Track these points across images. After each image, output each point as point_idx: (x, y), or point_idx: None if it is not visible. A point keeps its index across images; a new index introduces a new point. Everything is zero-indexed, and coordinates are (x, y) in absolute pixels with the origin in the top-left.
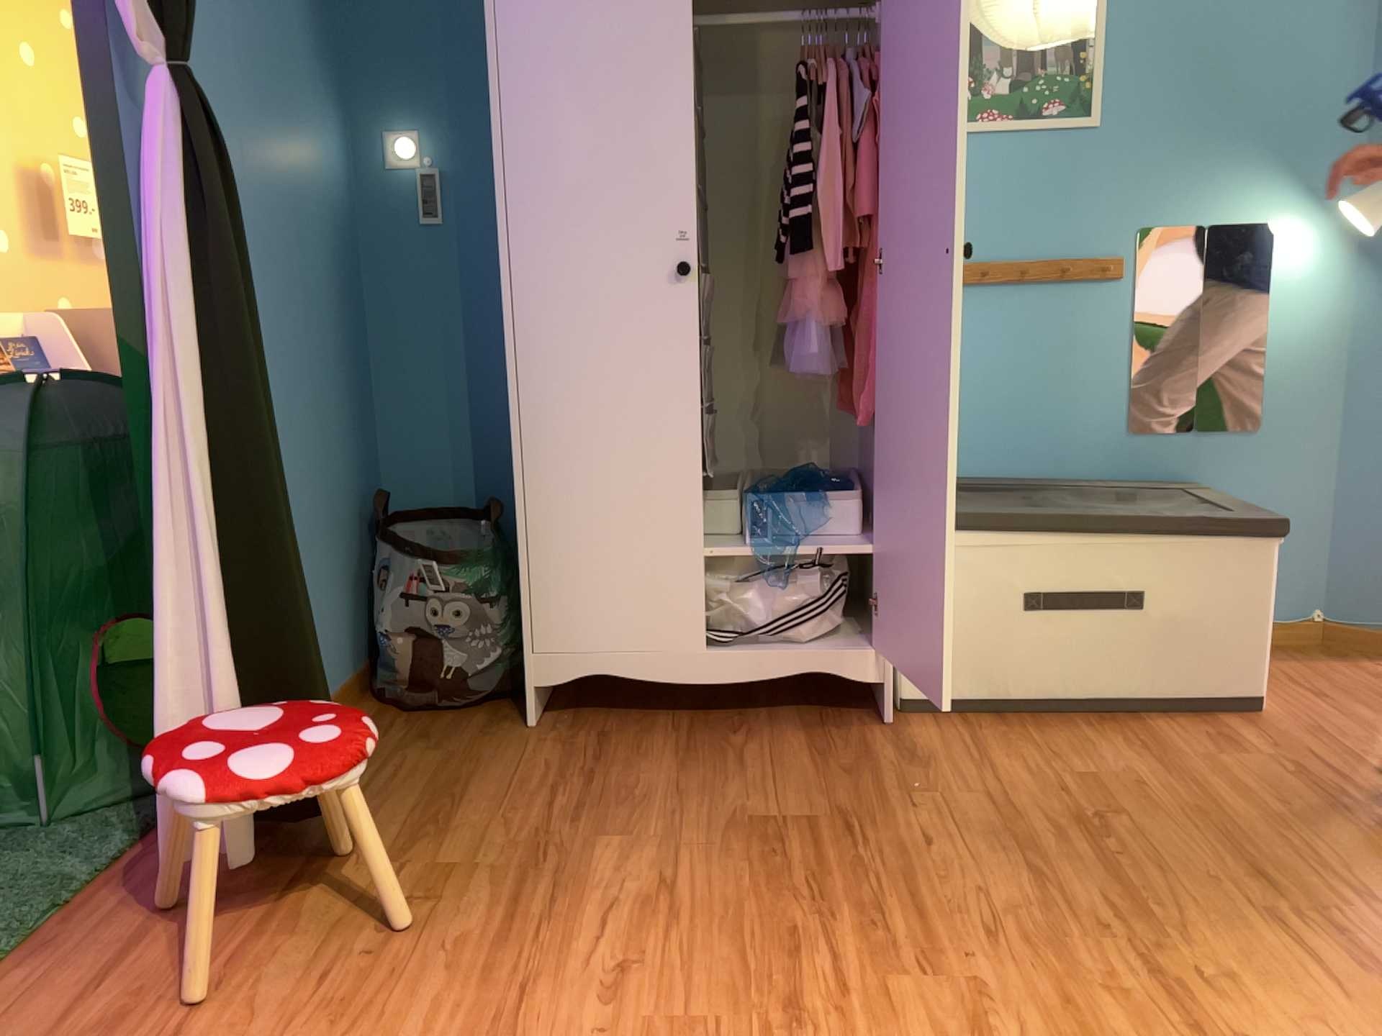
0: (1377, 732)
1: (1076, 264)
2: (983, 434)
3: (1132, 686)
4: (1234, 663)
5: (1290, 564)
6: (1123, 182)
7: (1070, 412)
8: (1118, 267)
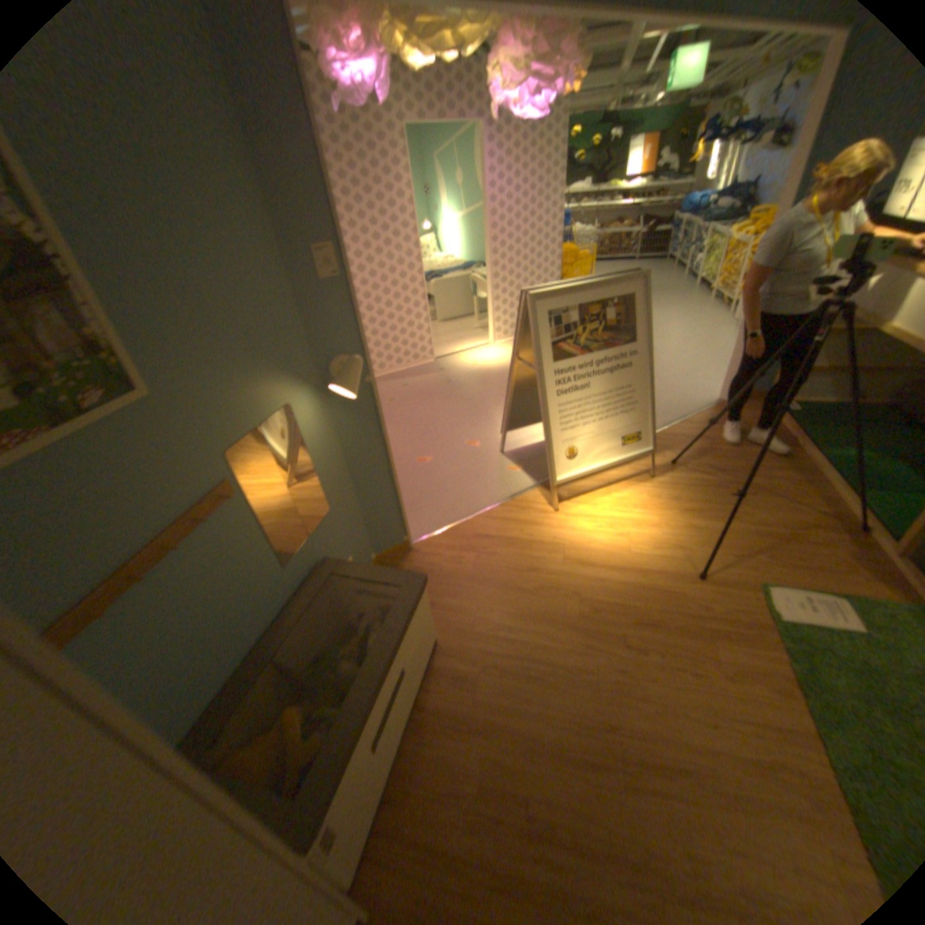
0: (469, 610)
1: (200, 506)
2: (207, 662)
3: (411, 699)
4: (427, 639)
5: (359, 547)
6: (195, 425)
7: (249, 590)
8: (228, 486)
